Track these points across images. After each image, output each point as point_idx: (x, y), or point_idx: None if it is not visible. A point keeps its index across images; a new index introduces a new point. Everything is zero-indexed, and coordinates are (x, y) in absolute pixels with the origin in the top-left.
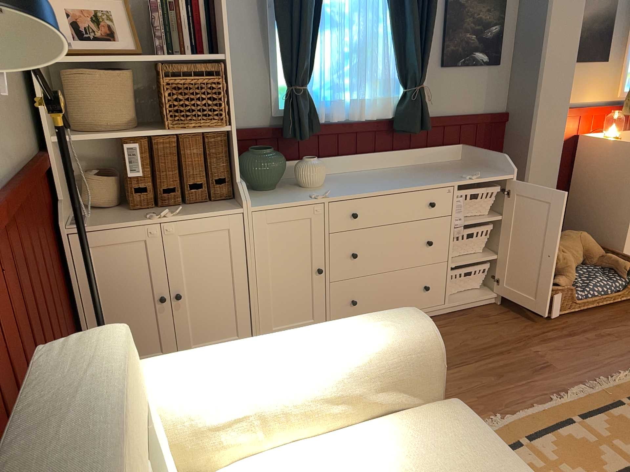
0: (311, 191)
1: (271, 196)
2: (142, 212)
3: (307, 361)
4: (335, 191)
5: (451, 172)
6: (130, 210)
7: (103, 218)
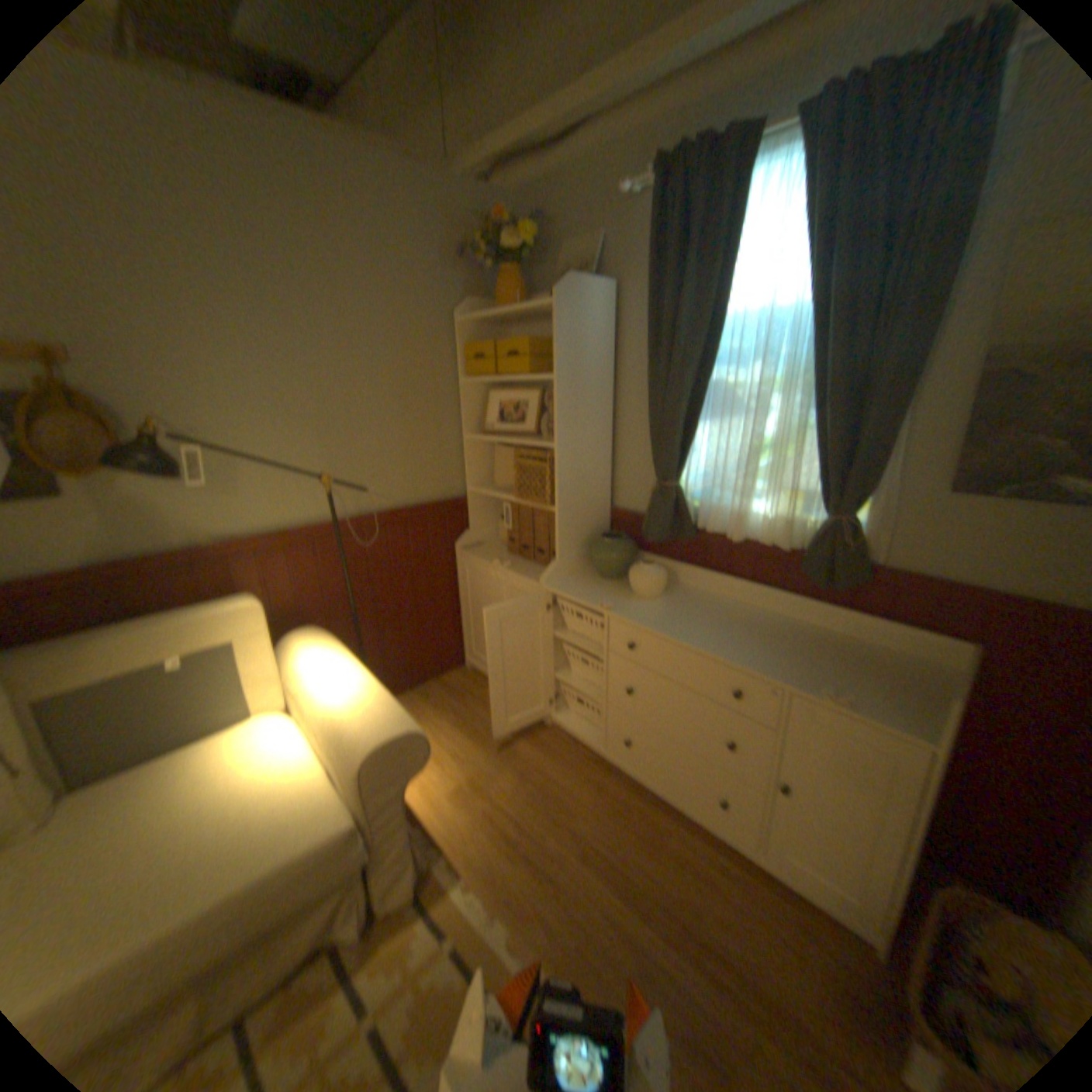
0: (628, 598)
1: (590, 585)
2: (508, 557)
3: (324, 697)
4: (642, 609)
5: (852, 673)
6: (508, 552)
7: (489, 551)
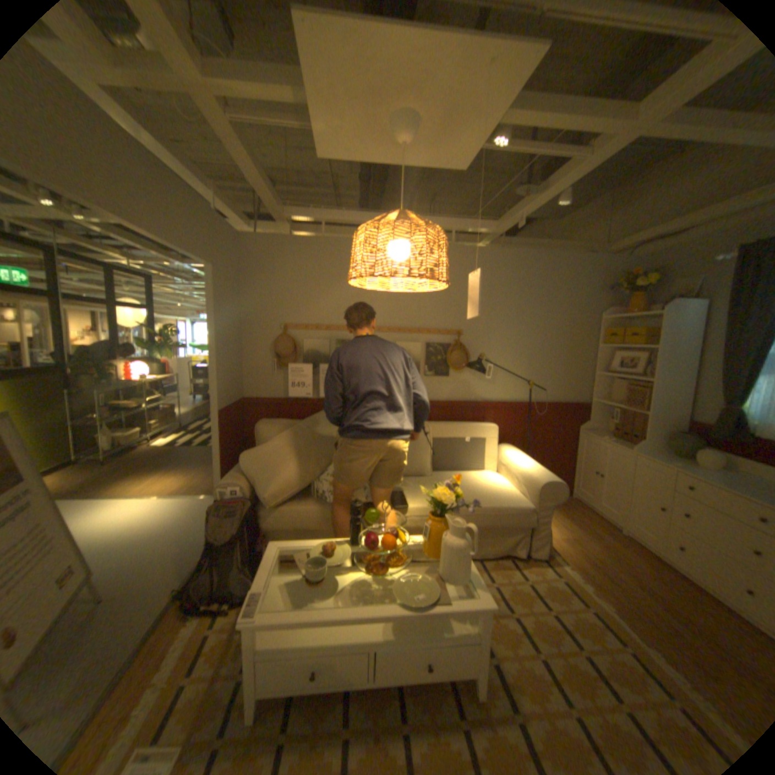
0: (693, 466)
1: (667, 457)
2: (612, 437)
3: (522, 464)
4: (702, 472)
5: None
6: (613, 435)
7: (600, 433)
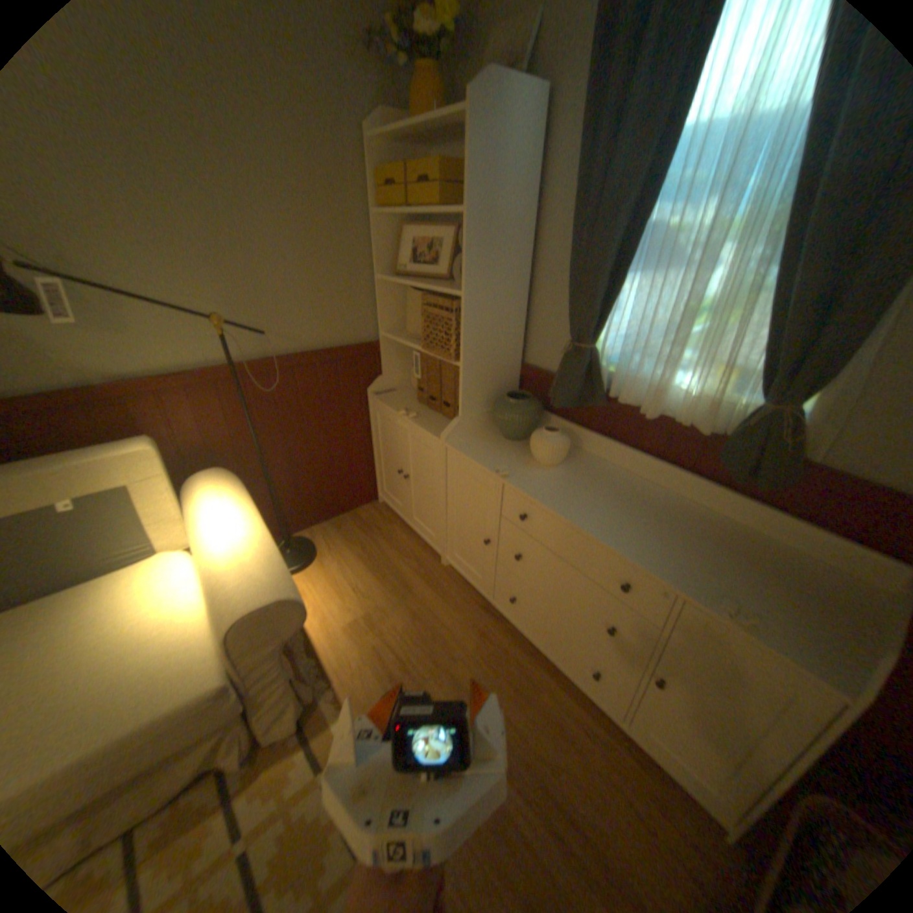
0: (527, 463)
1: (491, 445)
2: (416, 405)
3: (208, 548)
4: (539, 478)
5: (758, 582)
6: (418, 400)
7: (399, 397)
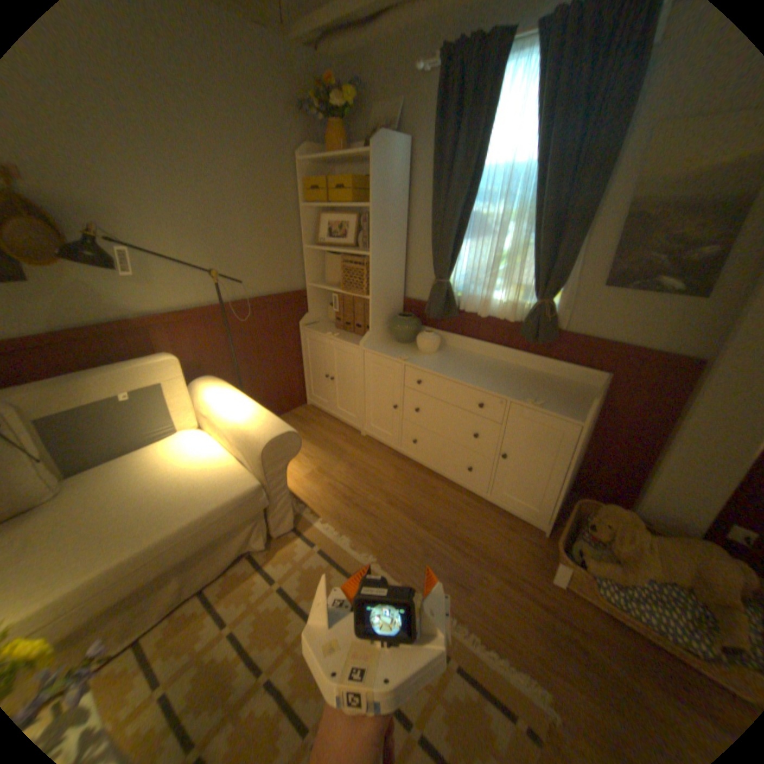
0: (416, 353)
1: (391, 346)
2: (335, 330)
3: (229, 413)
4: (424, 360)
5: (543, 390)
6: (335, 327)
7: (322, 326)
